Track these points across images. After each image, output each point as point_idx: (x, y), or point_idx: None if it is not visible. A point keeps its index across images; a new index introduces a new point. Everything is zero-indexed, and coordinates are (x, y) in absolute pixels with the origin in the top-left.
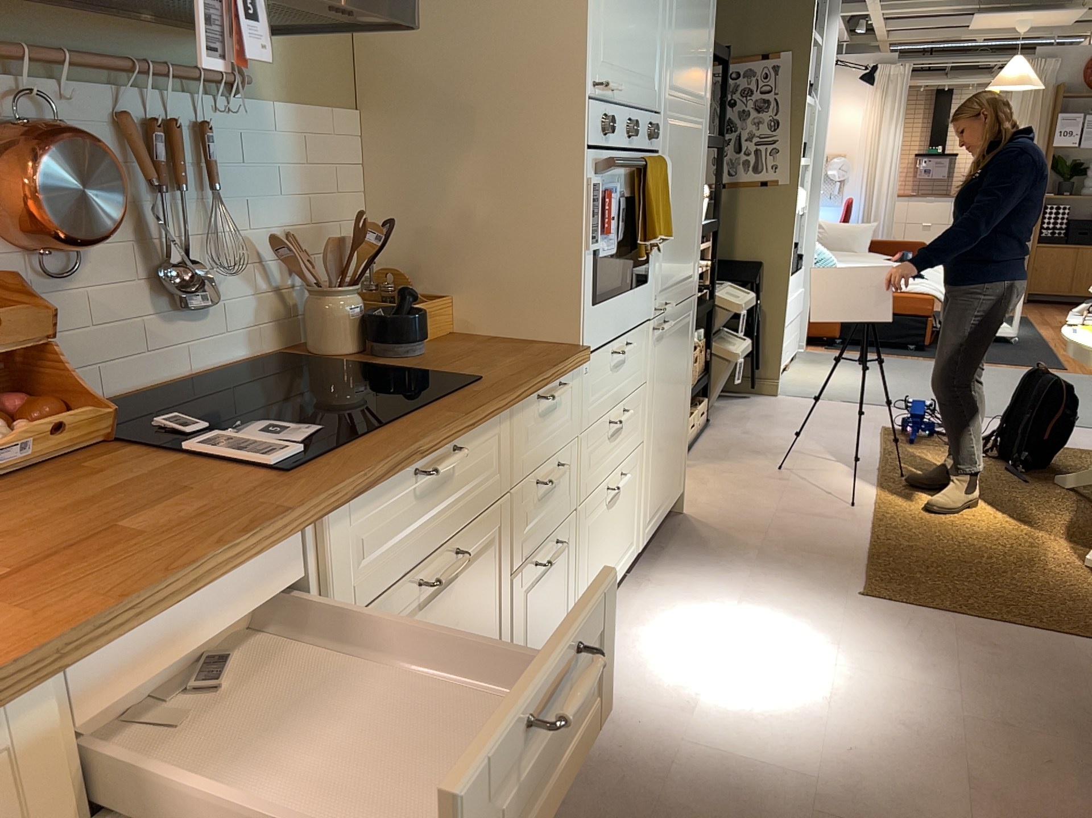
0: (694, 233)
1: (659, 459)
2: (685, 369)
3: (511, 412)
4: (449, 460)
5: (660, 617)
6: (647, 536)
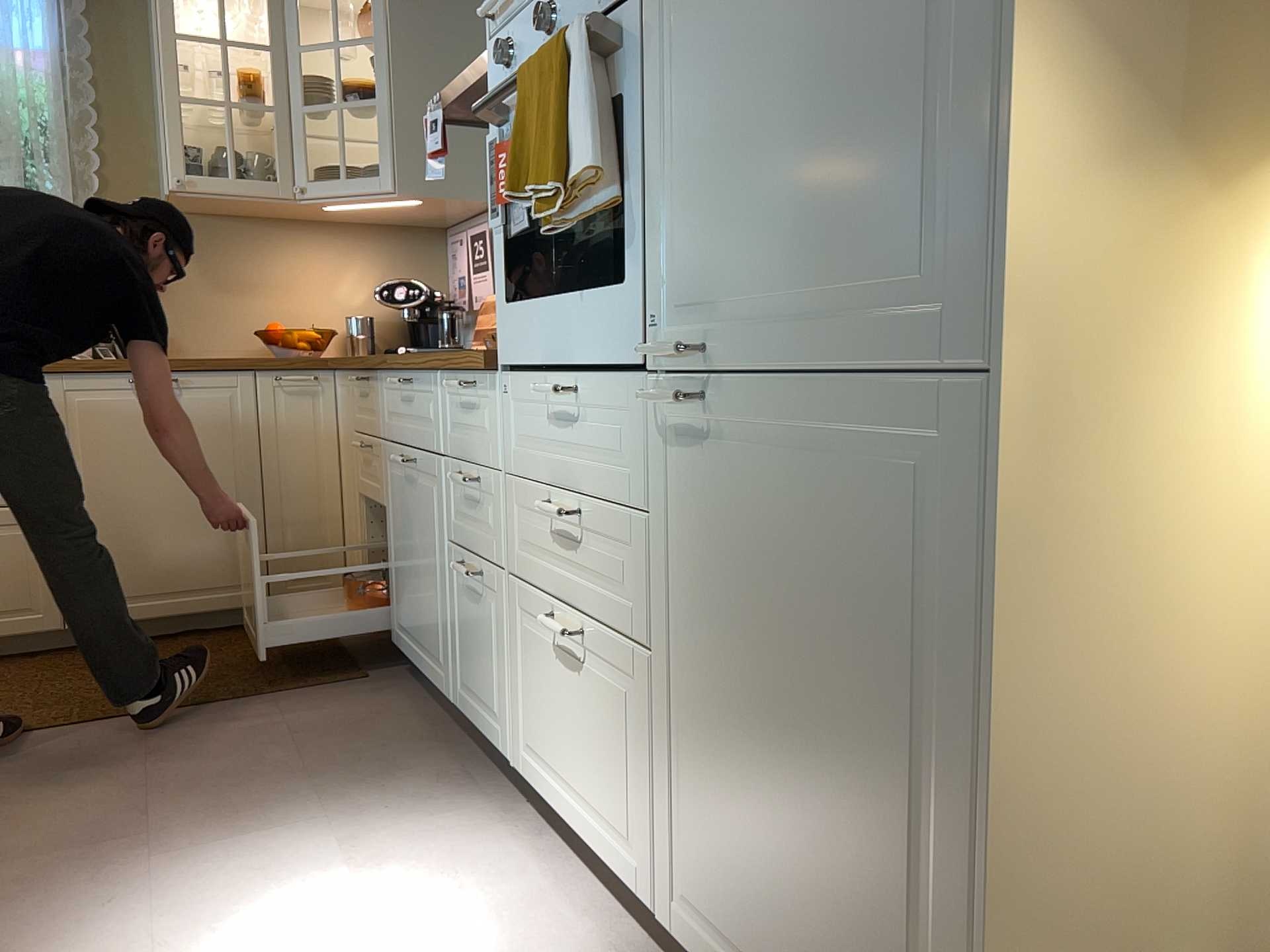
0: (918, 109)
1: (726, 795)
2: (908, 670)
3: (439, 380)
4: (394, 378)
5: (522, 943)
6: (686, 937)
